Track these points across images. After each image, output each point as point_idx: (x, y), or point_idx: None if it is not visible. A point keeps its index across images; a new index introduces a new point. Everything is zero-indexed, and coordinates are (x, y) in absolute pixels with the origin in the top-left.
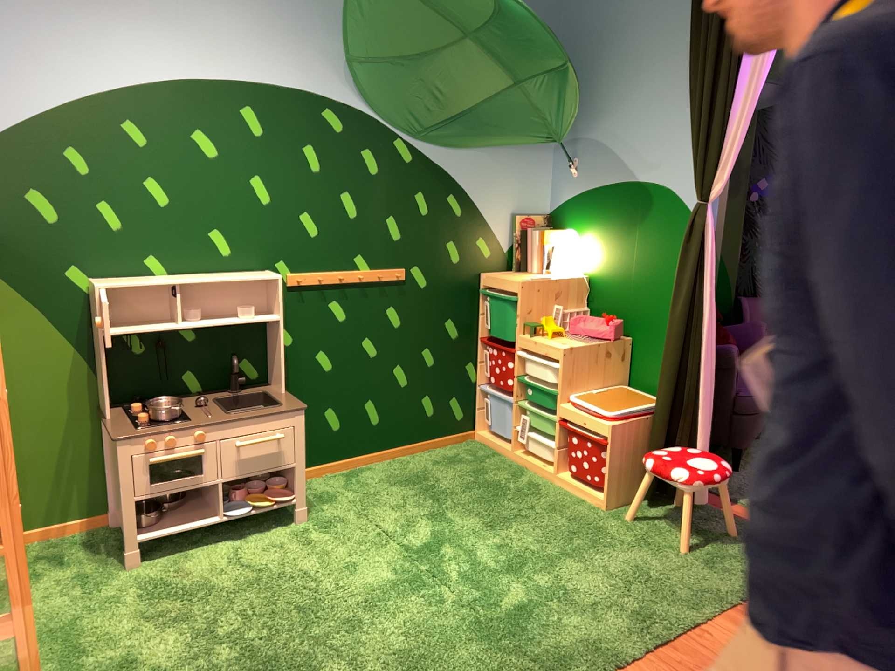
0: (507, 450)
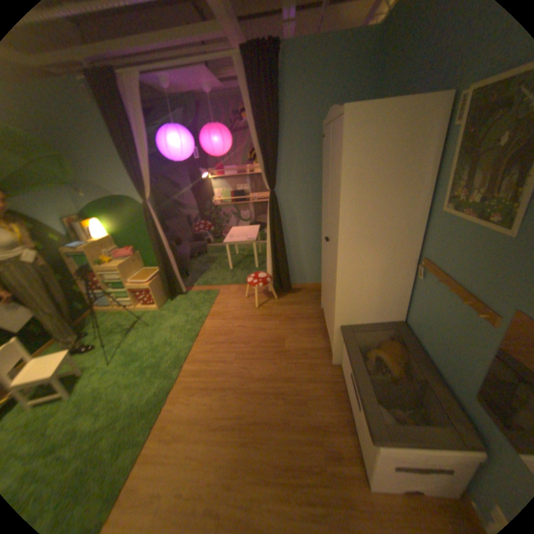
0: (110, 308)
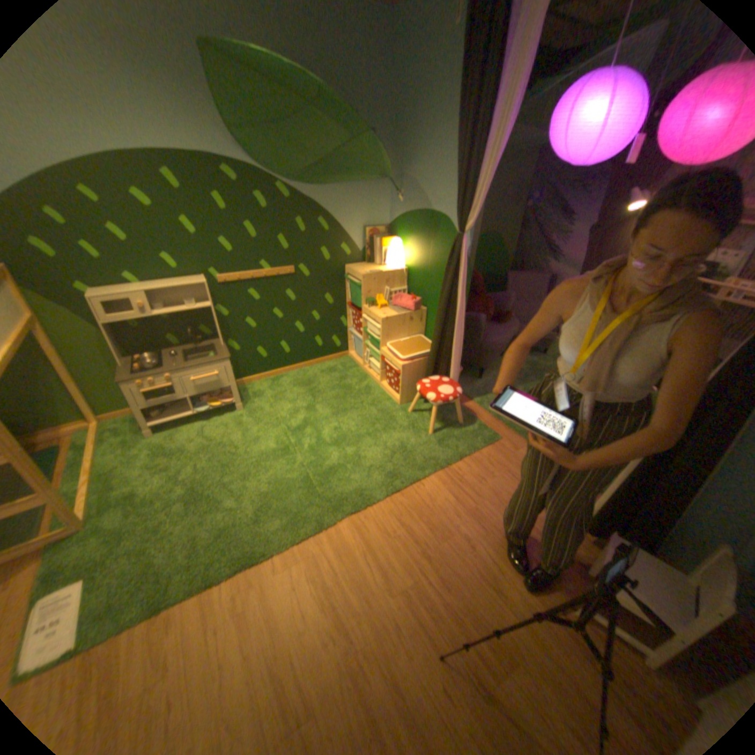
0: (360, 365)
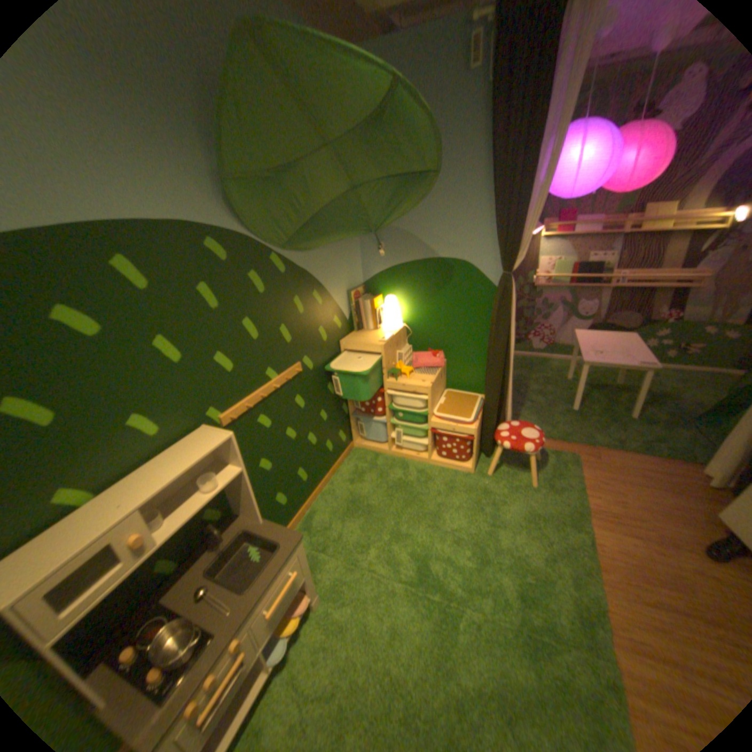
0: (384, 449)
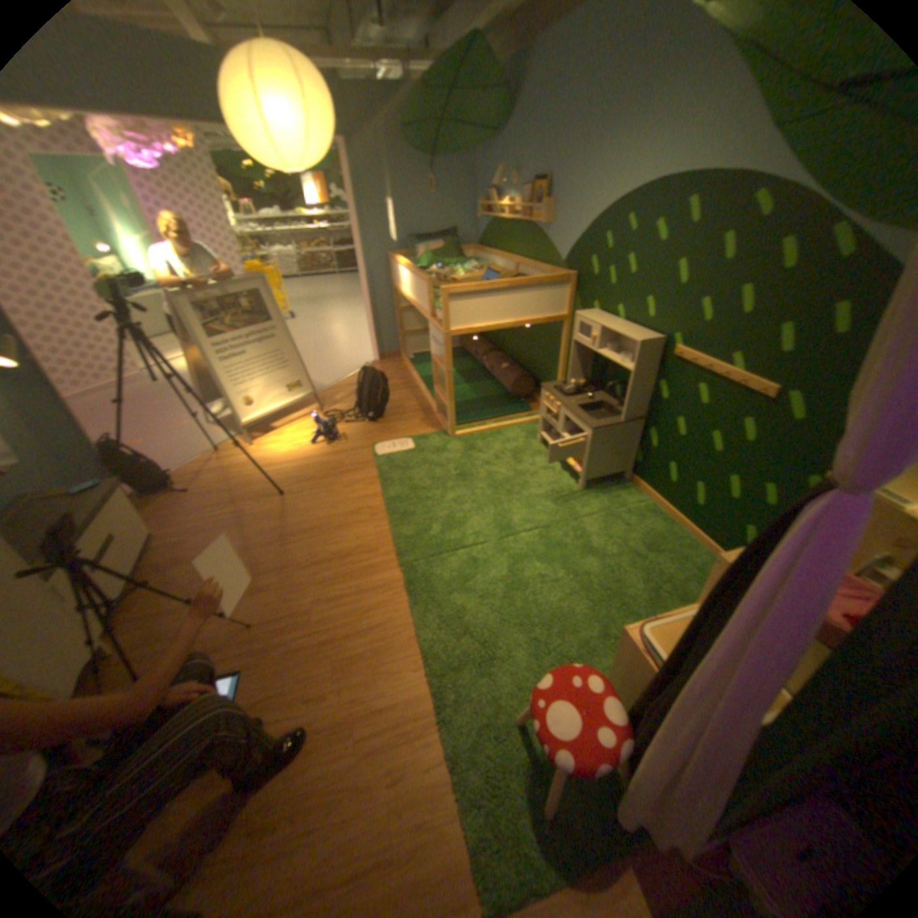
0: None
